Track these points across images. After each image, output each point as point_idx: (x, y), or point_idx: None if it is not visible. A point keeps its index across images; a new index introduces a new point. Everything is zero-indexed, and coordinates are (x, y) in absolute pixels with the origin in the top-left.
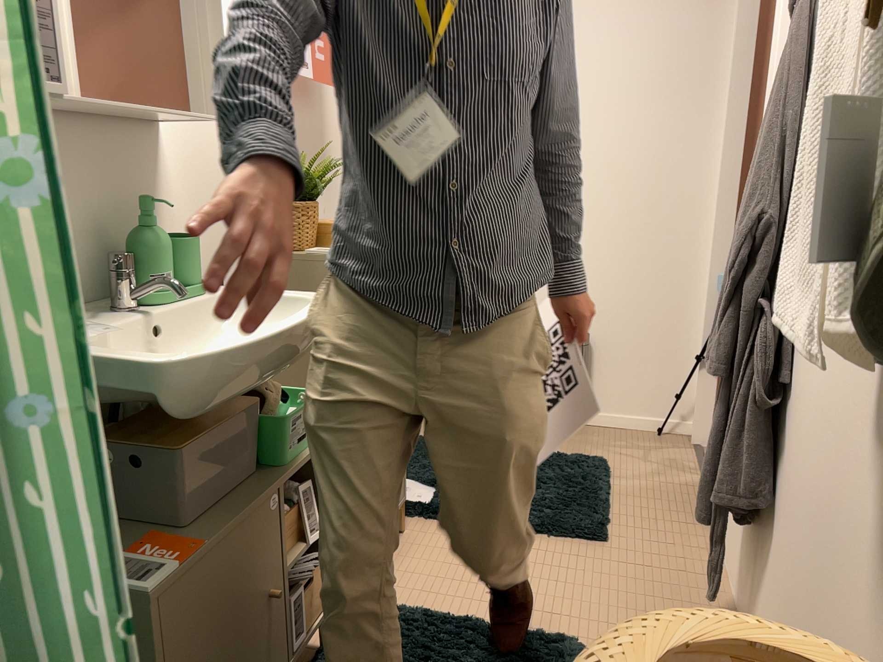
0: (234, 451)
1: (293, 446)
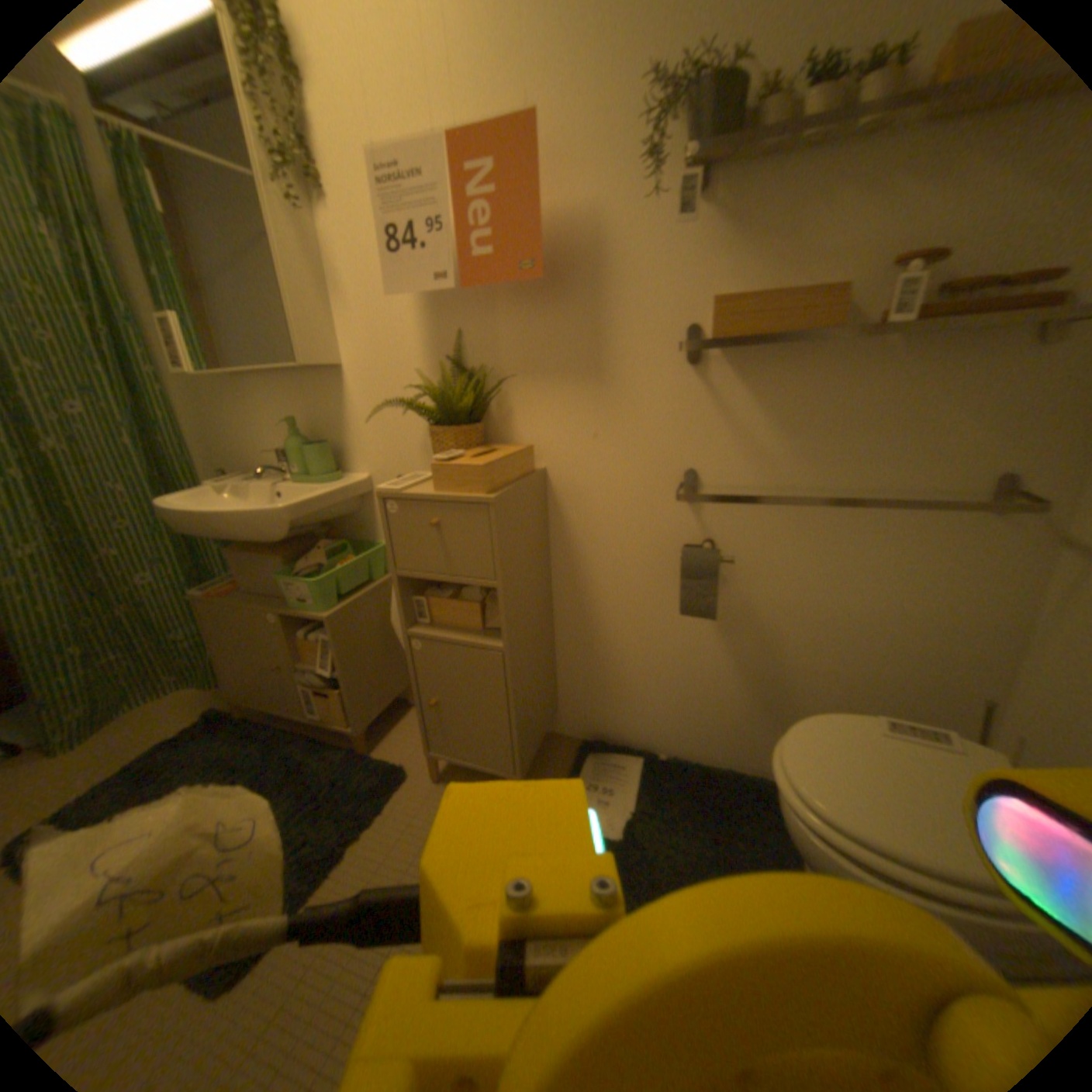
0: (267, 575)
1: (294, 599)
